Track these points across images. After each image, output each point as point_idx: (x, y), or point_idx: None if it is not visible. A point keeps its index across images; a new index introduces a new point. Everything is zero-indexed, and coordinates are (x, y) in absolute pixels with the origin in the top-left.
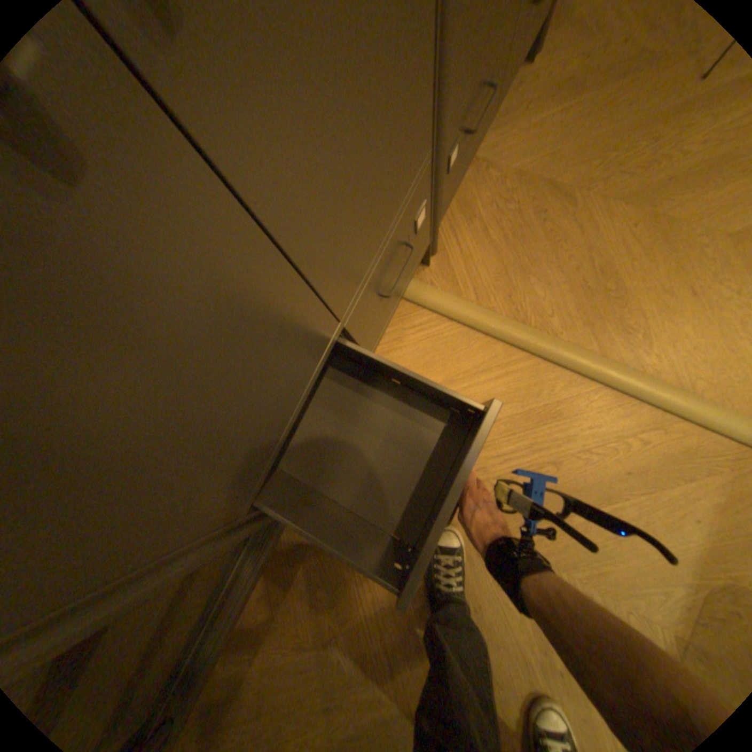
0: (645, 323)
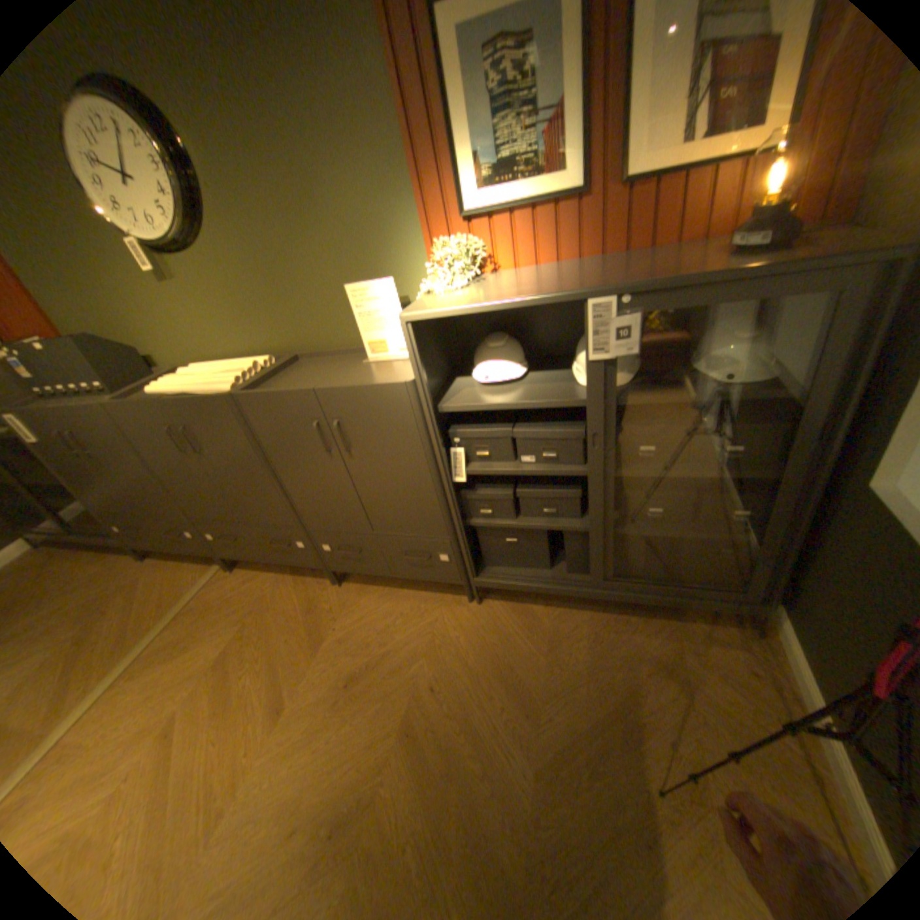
0: (142, 675)
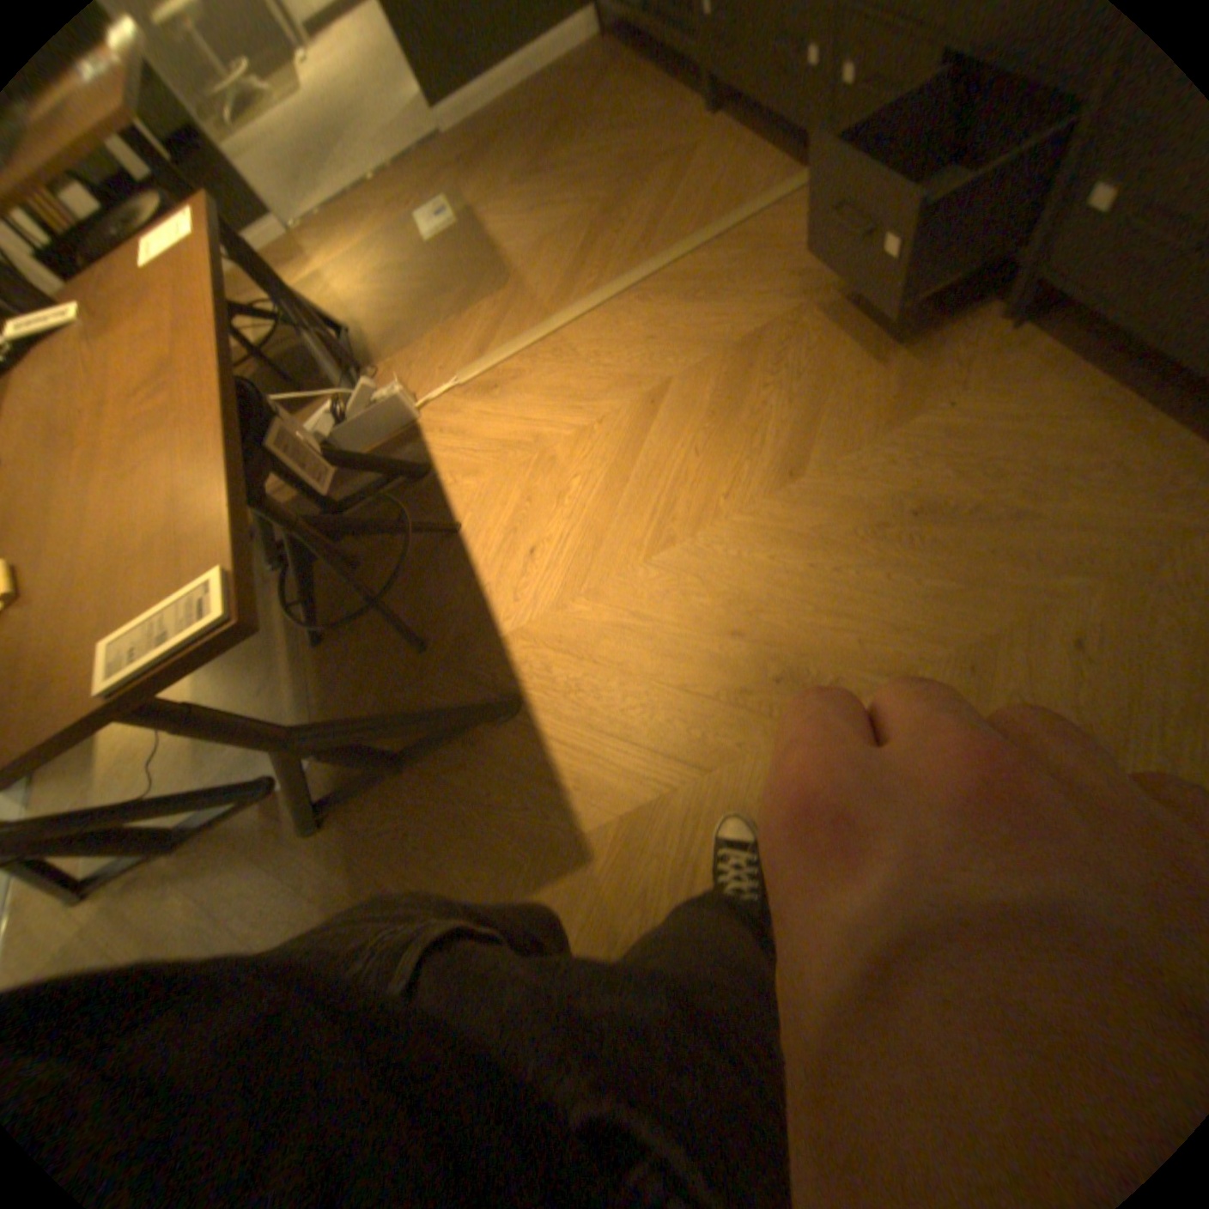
0: (656, 304)
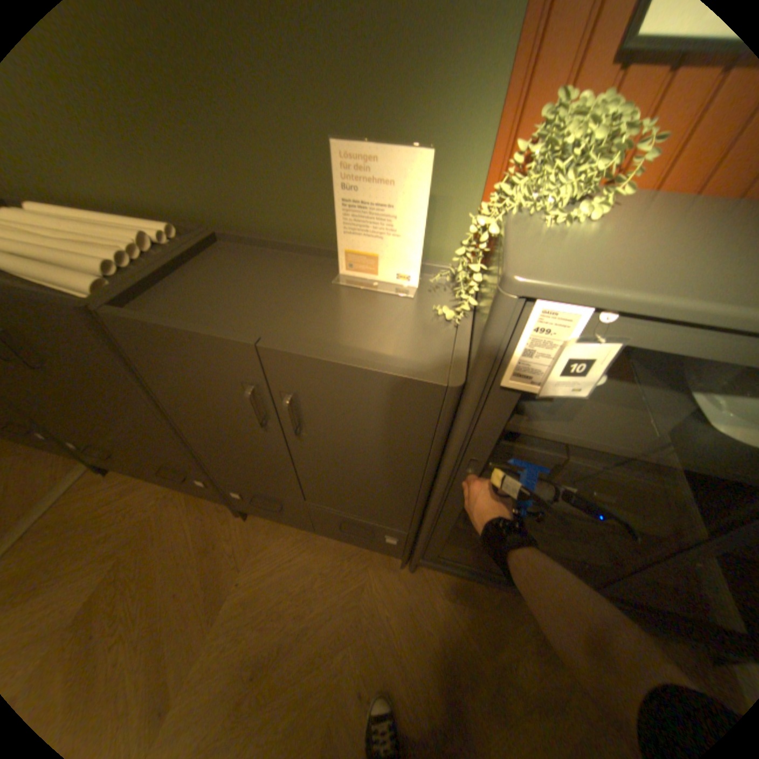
0: None
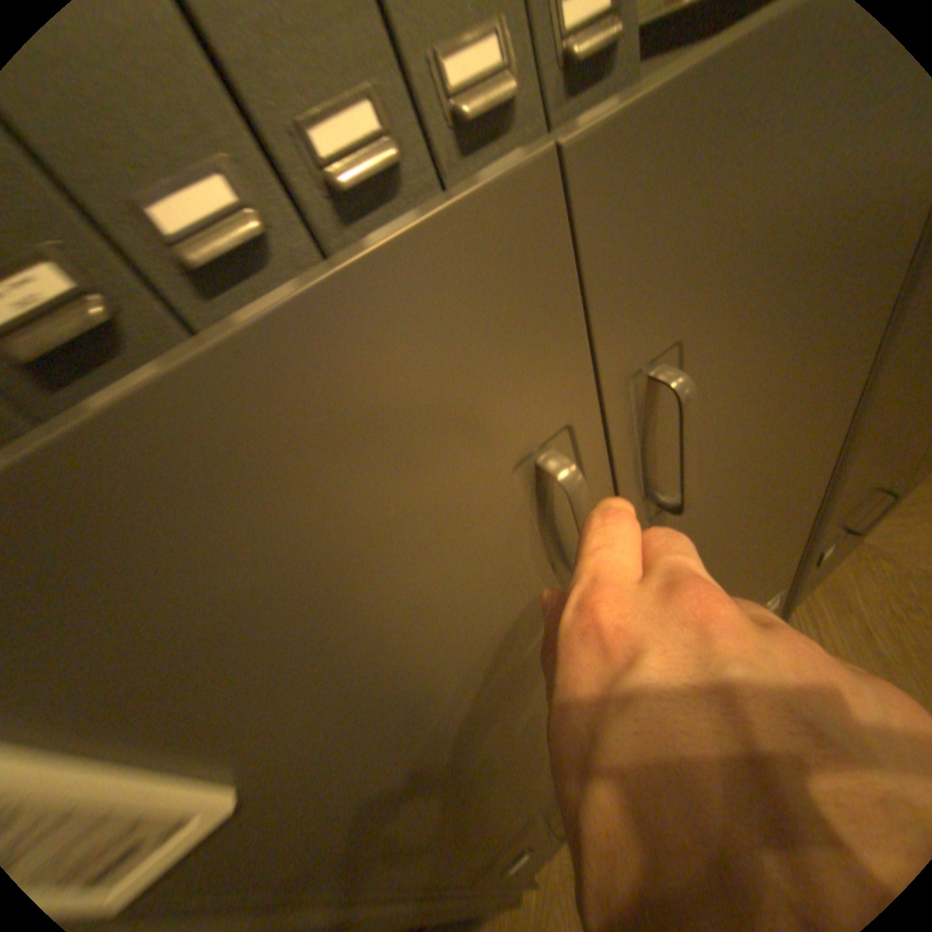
0: None
